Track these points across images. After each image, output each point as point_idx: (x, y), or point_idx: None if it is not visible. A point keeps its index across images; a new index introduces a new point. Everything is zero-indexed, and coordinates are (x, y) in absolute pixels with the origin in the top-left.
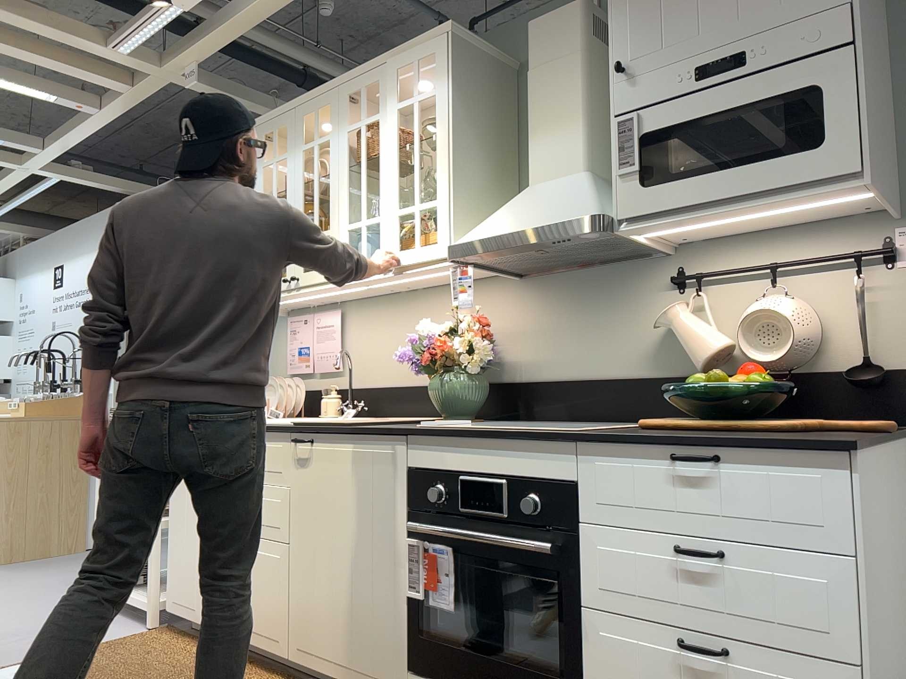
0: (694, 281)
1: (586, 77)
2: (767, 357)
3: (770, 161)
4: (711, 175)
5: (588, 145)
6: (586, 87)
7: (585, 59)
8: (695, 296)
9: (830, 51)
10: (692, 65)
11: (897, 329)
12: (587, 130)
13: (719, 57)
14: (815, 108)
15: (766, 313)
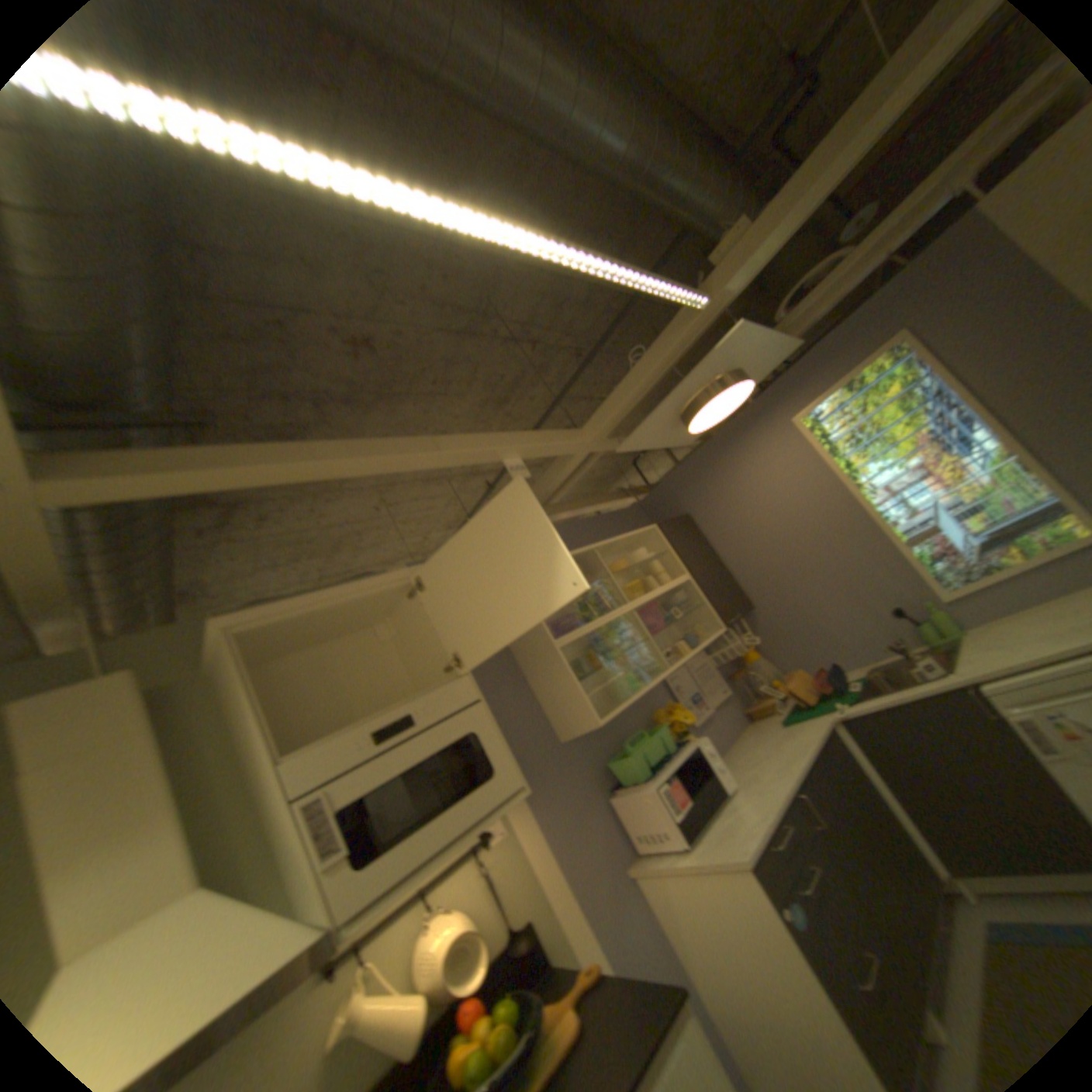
0: (346, 956)
1: (166, 761)
2: (476, 985)
3: (469, 798)
4: (427, 827)
5: (193, 849)
6: (170, 774)
7: (160, 740)
8: (352, 973)
9: (469, 706)
10: (371, 730)
11: (513, 894)
12: (187, 829)
13: (393, 720)
14: (480, 747)
15: (452, 941)
